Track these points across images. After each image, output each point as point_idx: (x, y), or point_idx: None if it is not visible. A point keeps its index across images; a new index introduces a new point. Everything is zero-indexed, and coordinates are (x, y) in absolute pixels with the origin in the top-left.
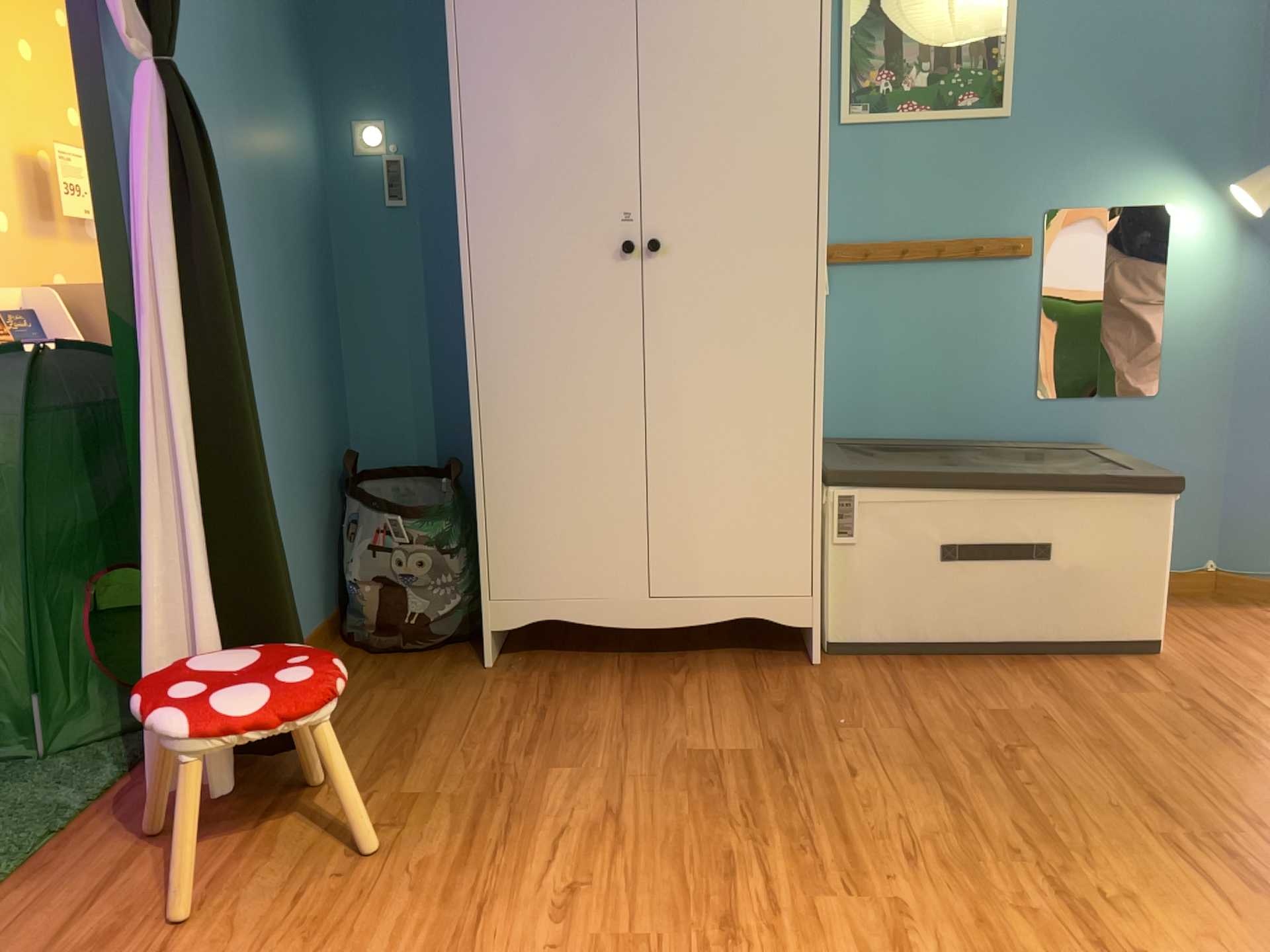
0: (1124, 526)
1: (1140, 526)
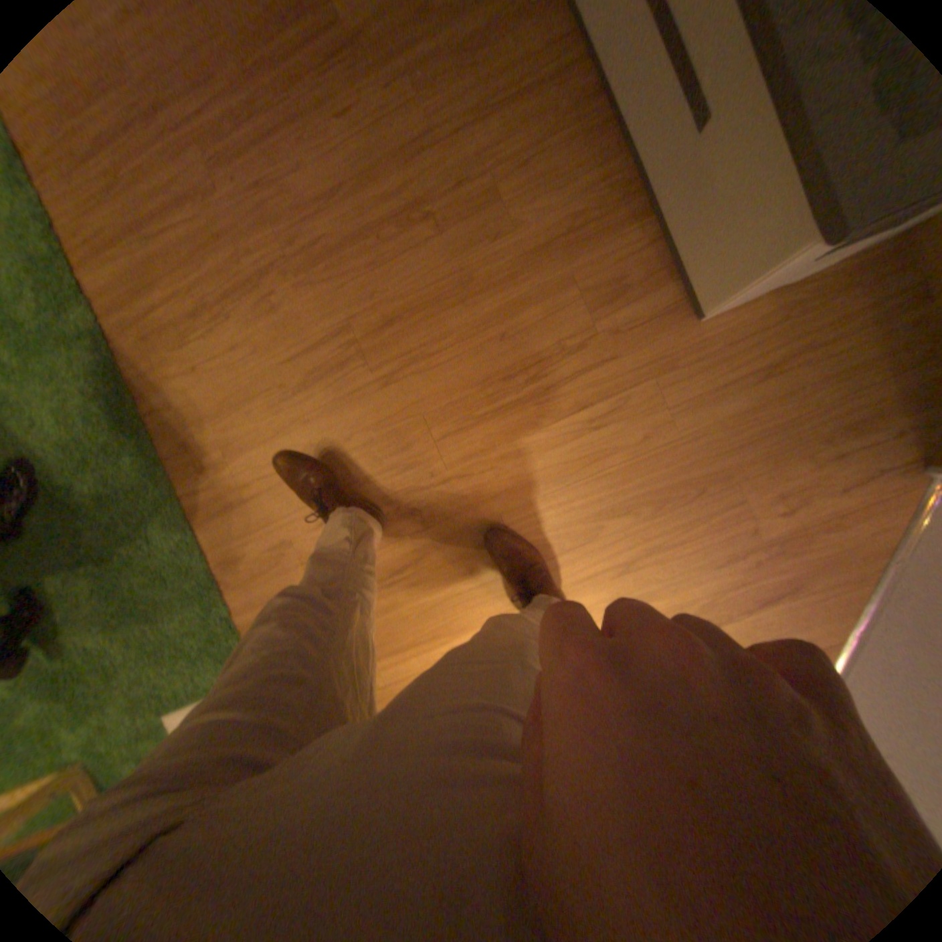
0: (764, 201)
1: (774, 224)
